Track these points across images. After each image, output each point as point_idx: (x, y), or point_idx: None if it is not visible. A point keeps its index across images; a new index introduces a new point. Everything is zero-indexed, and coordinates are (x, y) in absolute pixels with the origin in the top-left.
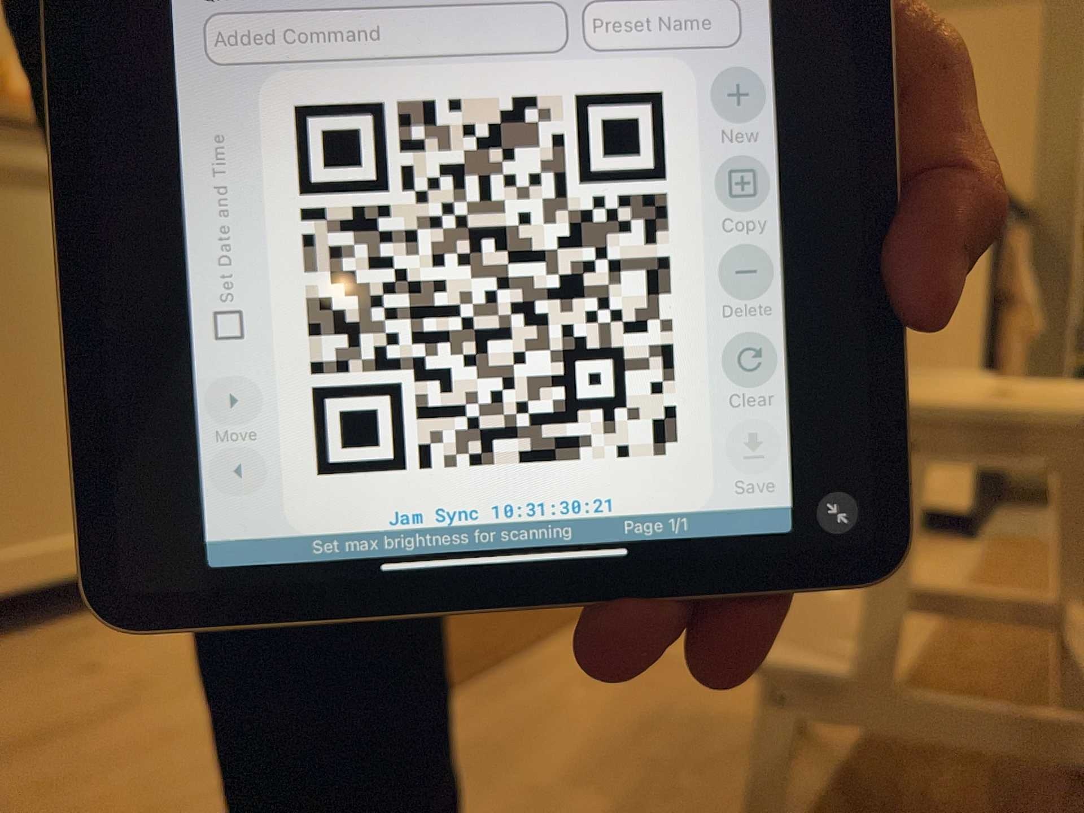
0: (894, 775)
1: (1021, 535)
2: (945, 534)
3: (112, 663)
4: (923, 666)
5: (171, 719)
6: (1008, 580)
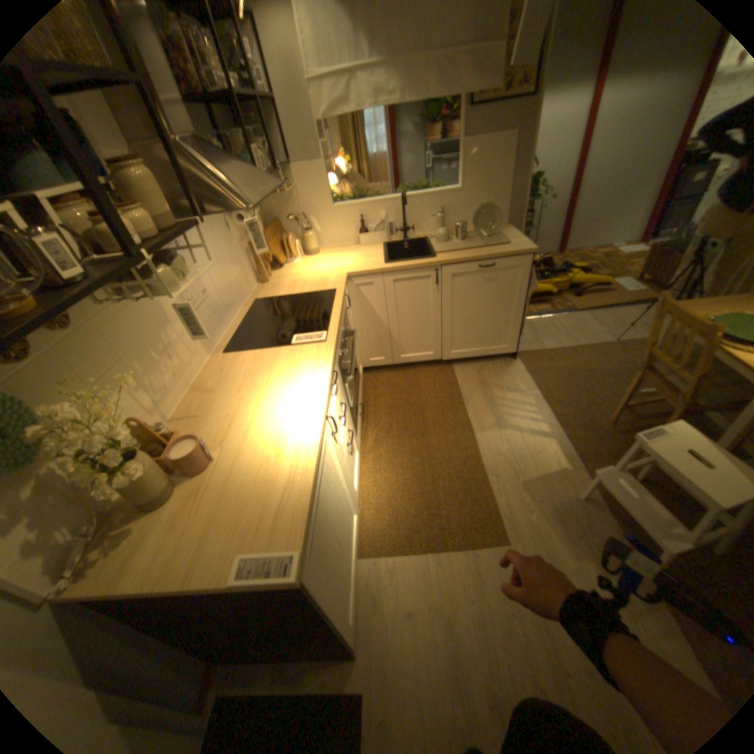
0: (616, 503)
1: (522, 351)
2: (504, 358)
3: (407, 603)
4: (574, 446)
5: (465, 613)
6: (543, 382)
